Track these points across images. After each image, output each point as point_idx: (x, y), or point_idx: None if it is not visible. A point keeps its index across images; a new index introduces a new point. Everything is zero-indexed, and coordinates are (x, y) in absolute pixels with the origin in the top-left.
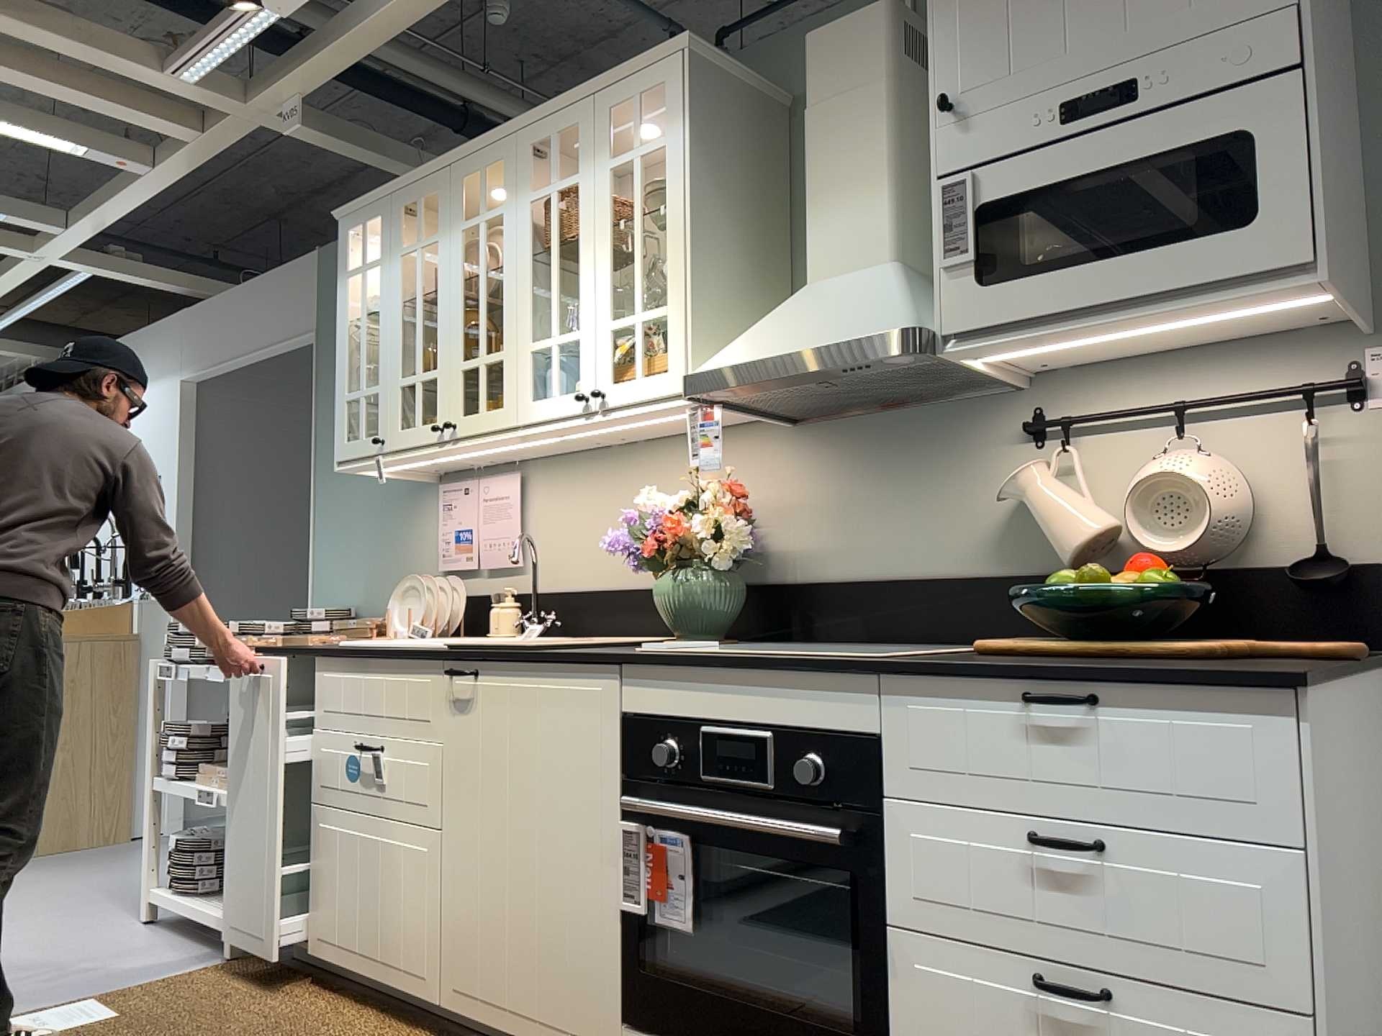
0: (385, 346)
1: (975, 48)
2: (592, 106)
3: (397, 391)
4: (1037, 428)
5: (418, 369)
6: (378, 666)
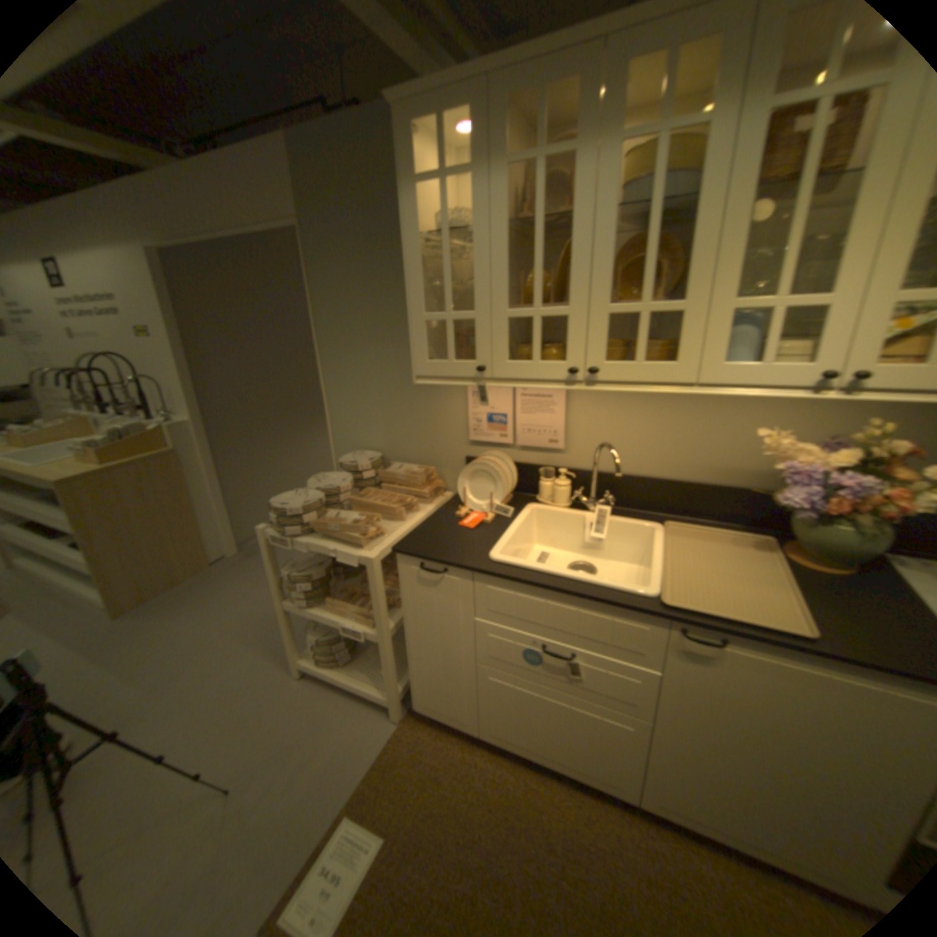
0: (484, 271)
1: None
2: None
3: (506, 322)
4: None
5: (539, 304)
6: (569, 601)
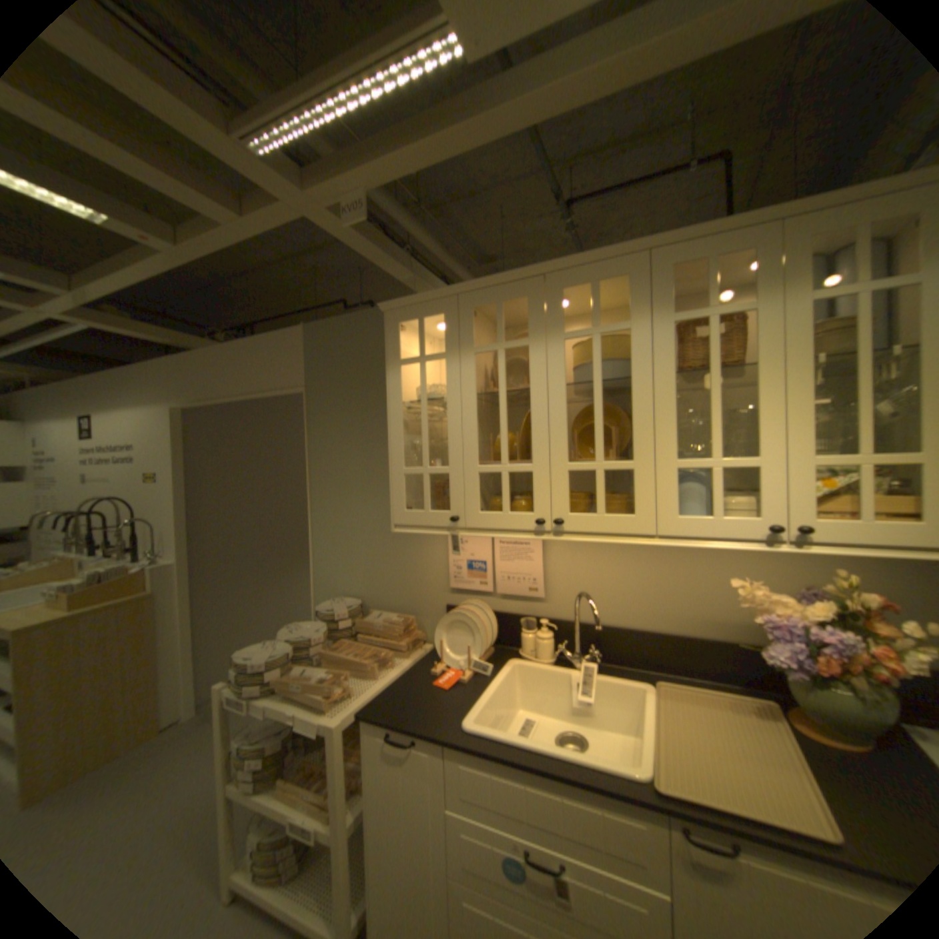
0: (456, 433)
1: None
2: (782, 228)
3: (476, 476)
4: None
5: (505, 461)
6: (548, 786)
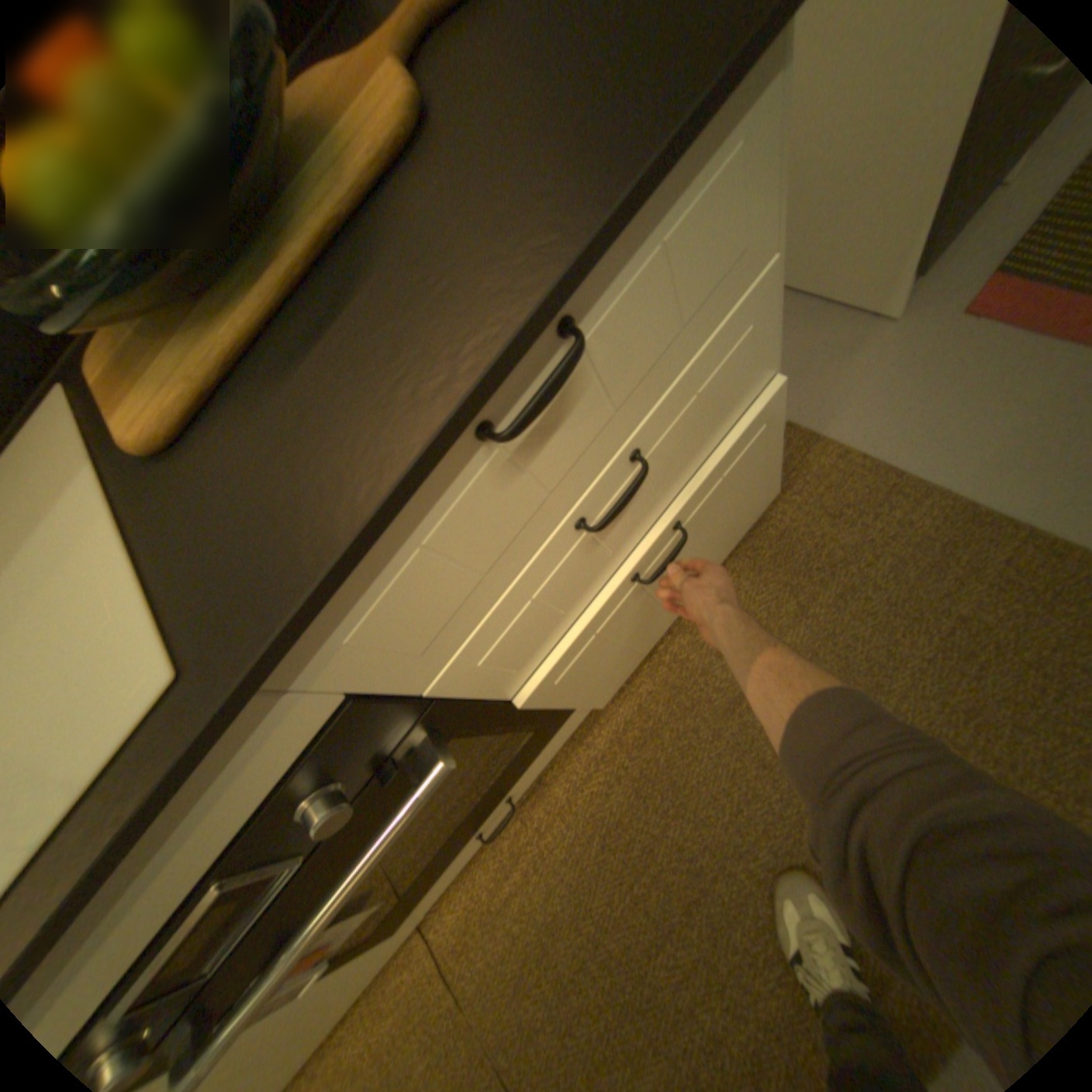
0: None
1: None
2: None
3: None
4: None
5: None
6: None
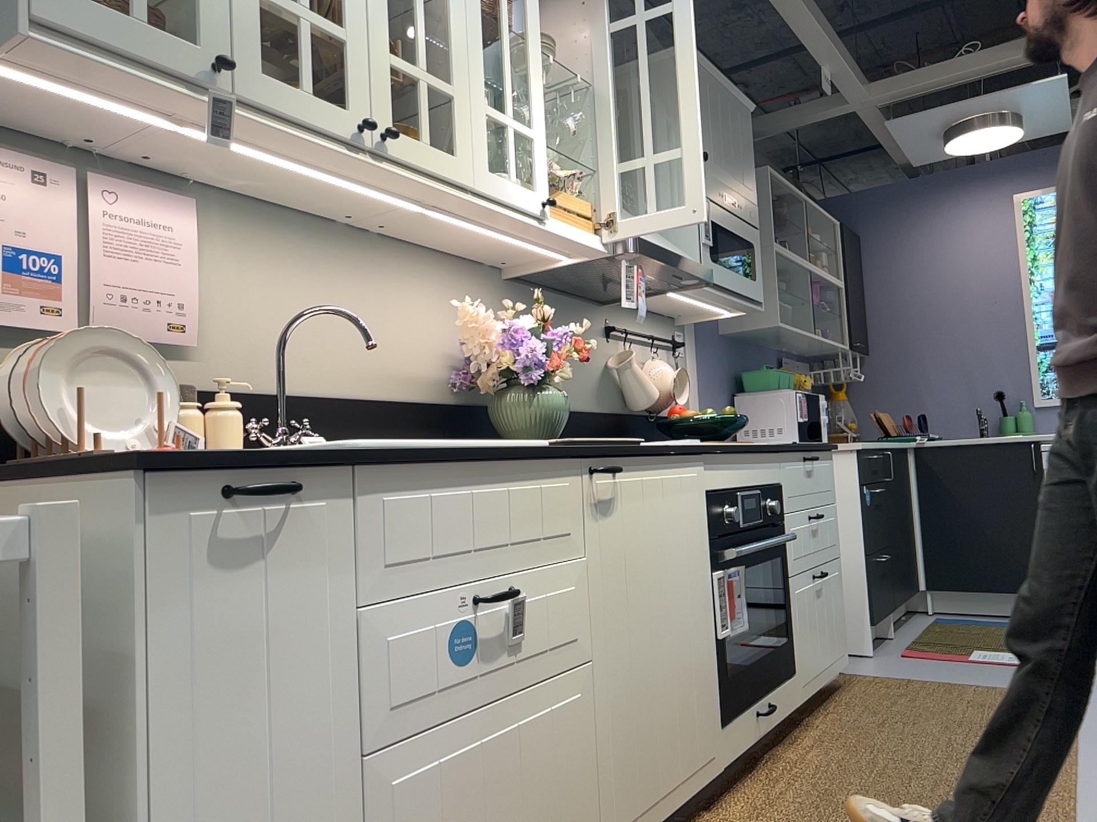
0: None
1: (706, 139)
2: None
3: (254, 0)
4: (616, 331)
5: (305, 1)
6: (492, 473)
